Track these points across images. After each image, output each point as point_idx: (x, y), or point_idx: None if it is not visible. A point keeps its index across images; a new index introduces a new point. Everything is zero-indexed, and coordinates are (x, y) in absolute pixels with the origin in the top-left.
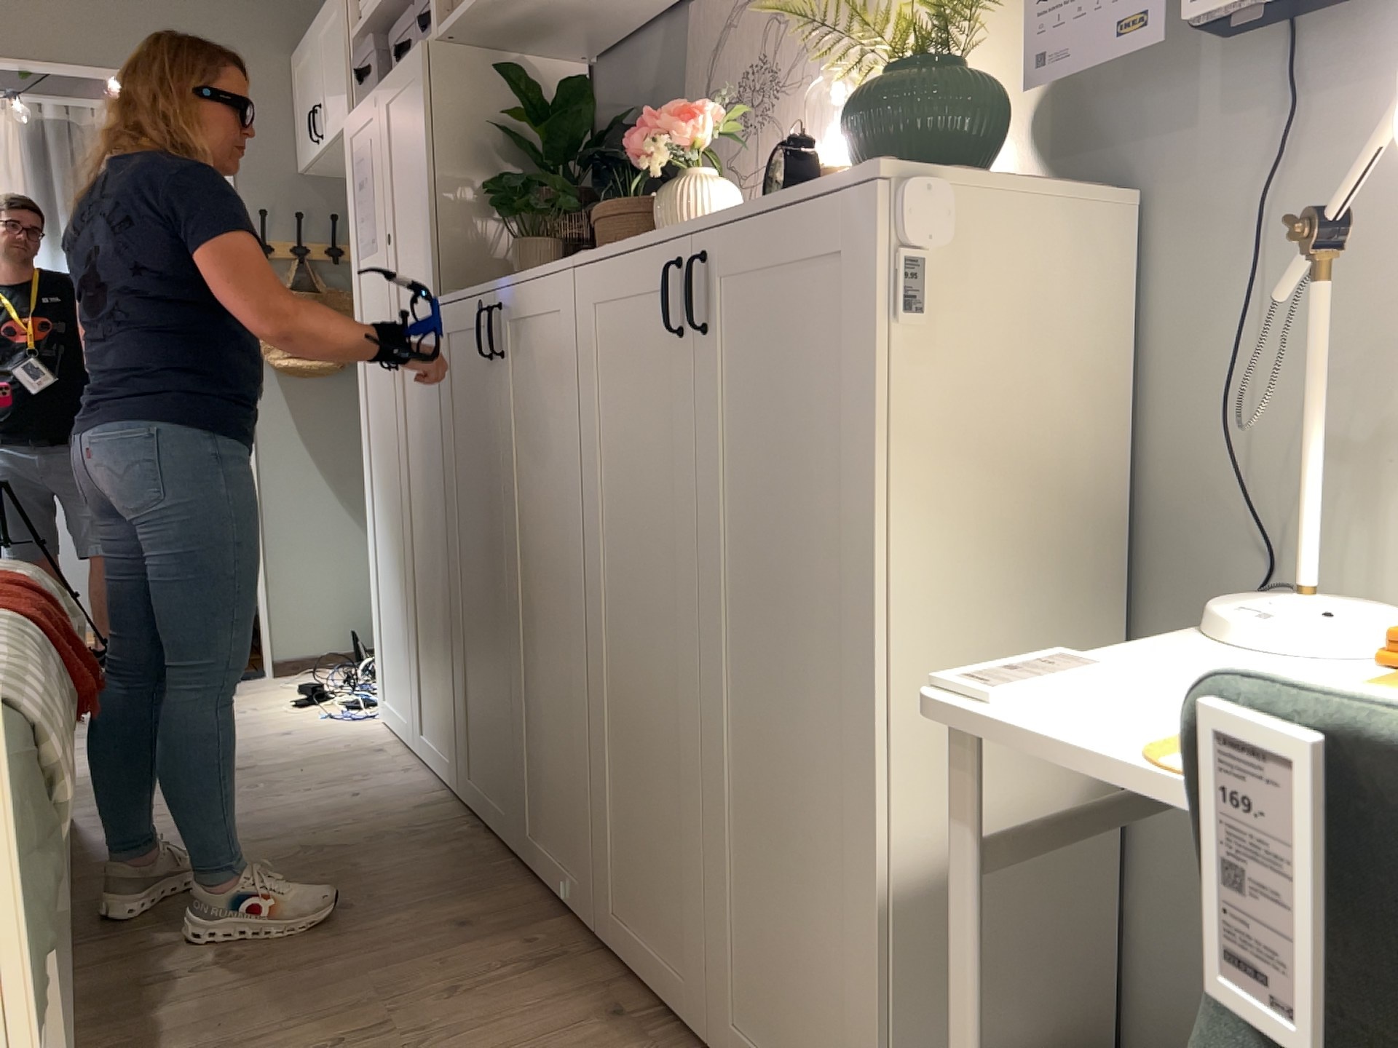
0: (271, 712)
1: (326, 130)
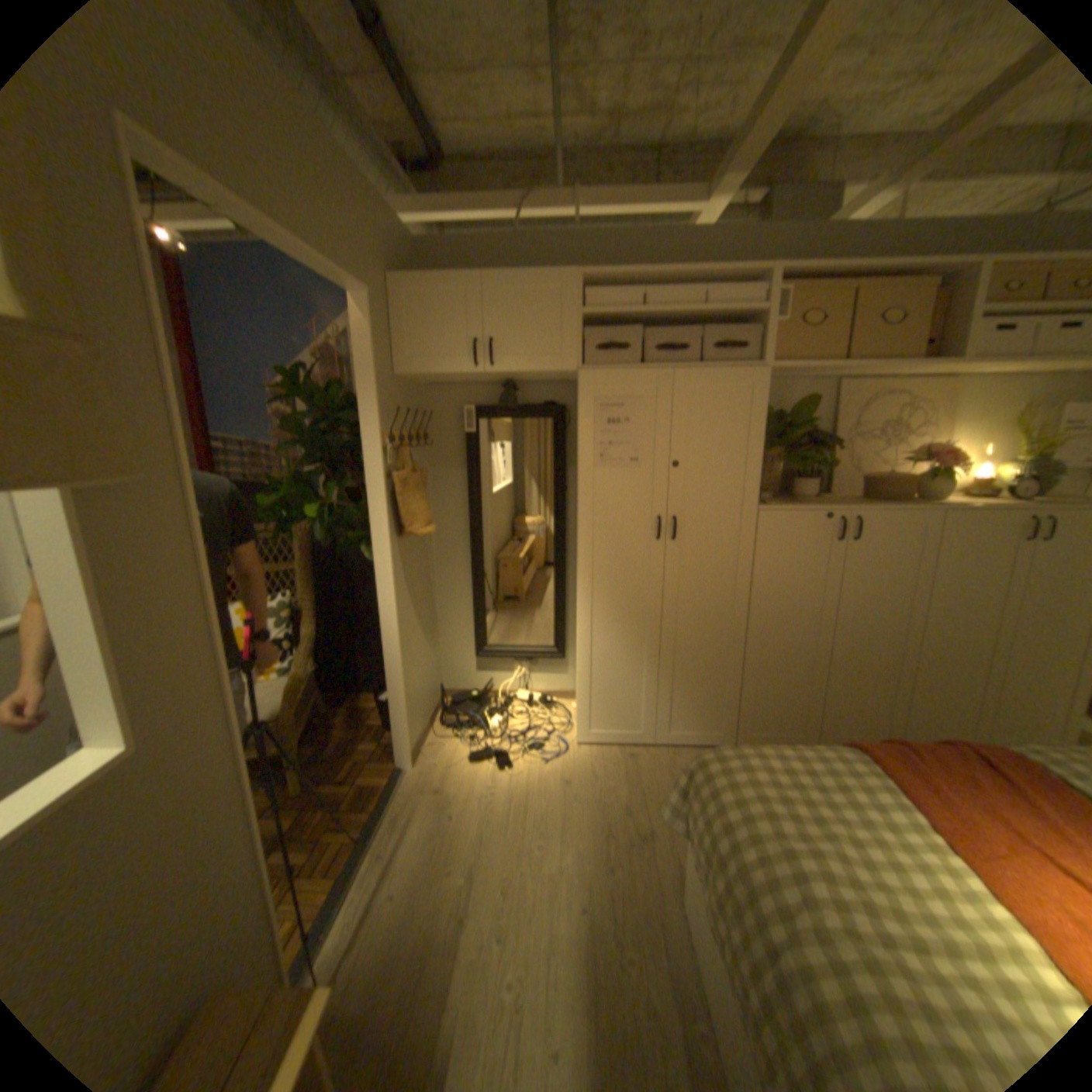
0: (506, 781)
1: (508, 363)
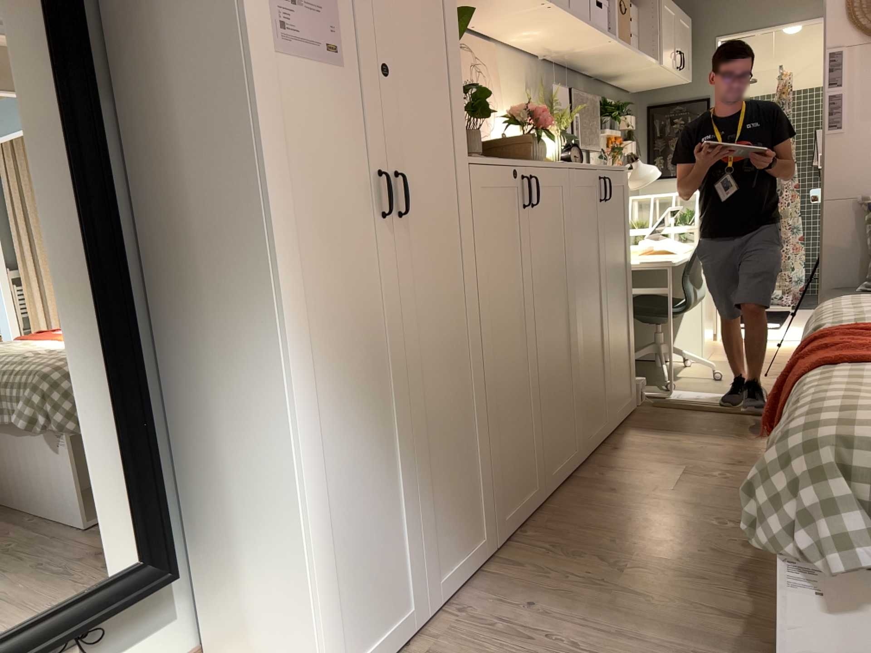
0: None
1: None
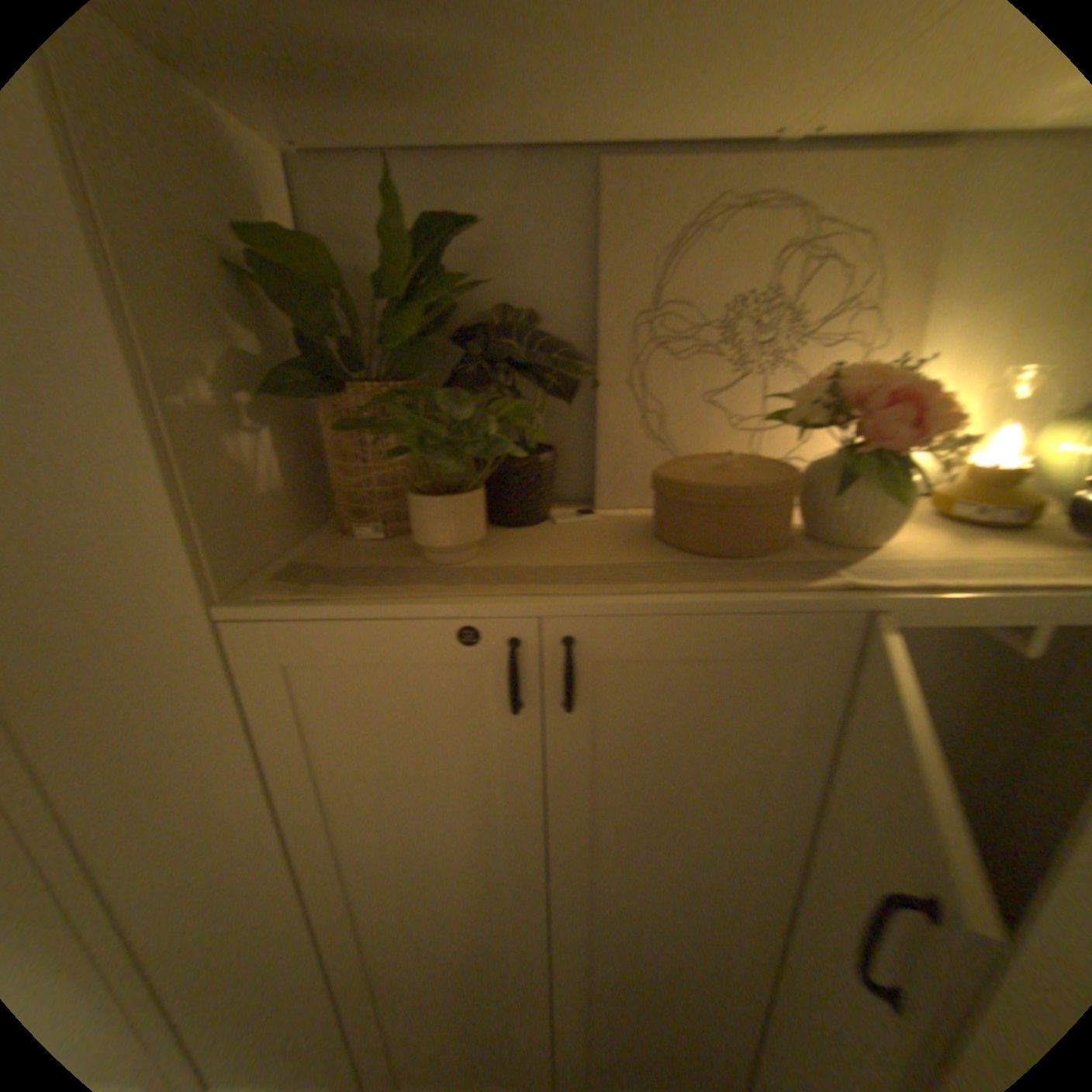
0: None
1: None
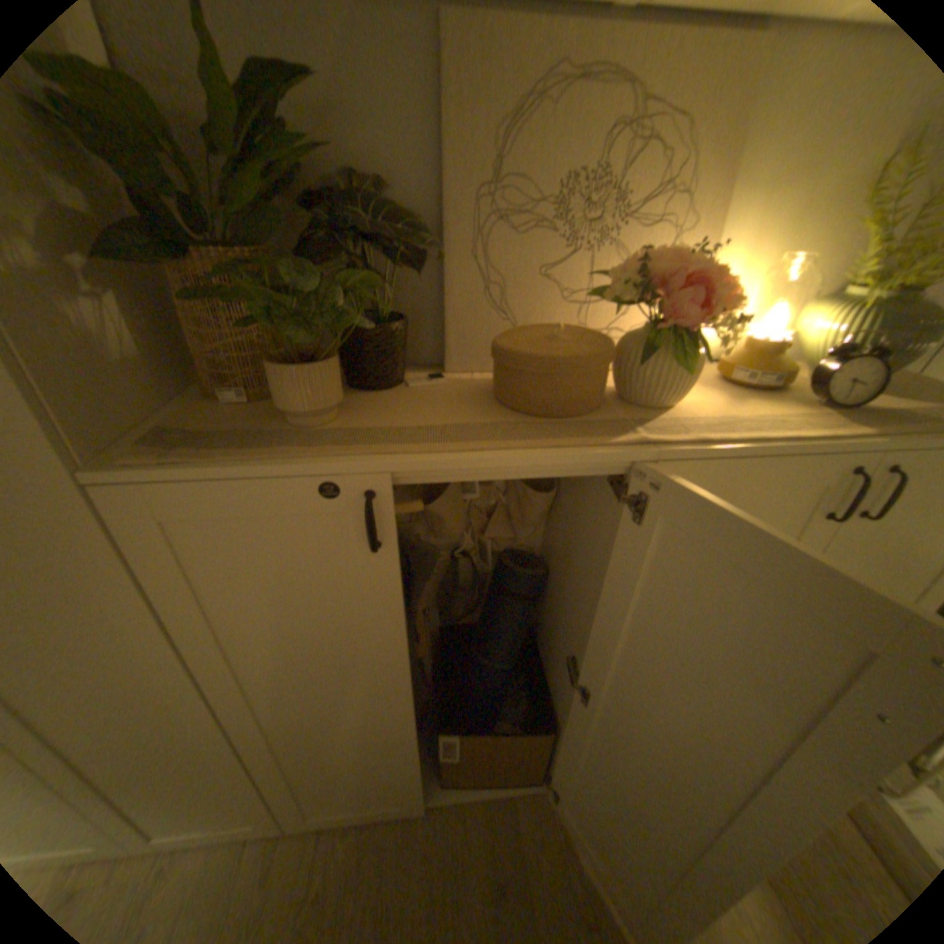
0: None
1: None
